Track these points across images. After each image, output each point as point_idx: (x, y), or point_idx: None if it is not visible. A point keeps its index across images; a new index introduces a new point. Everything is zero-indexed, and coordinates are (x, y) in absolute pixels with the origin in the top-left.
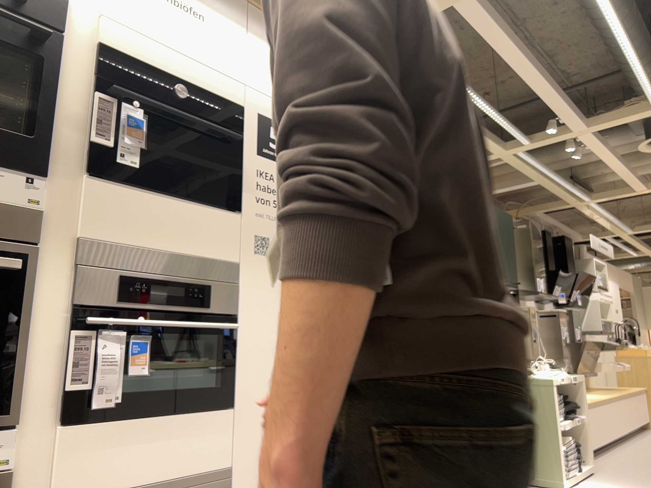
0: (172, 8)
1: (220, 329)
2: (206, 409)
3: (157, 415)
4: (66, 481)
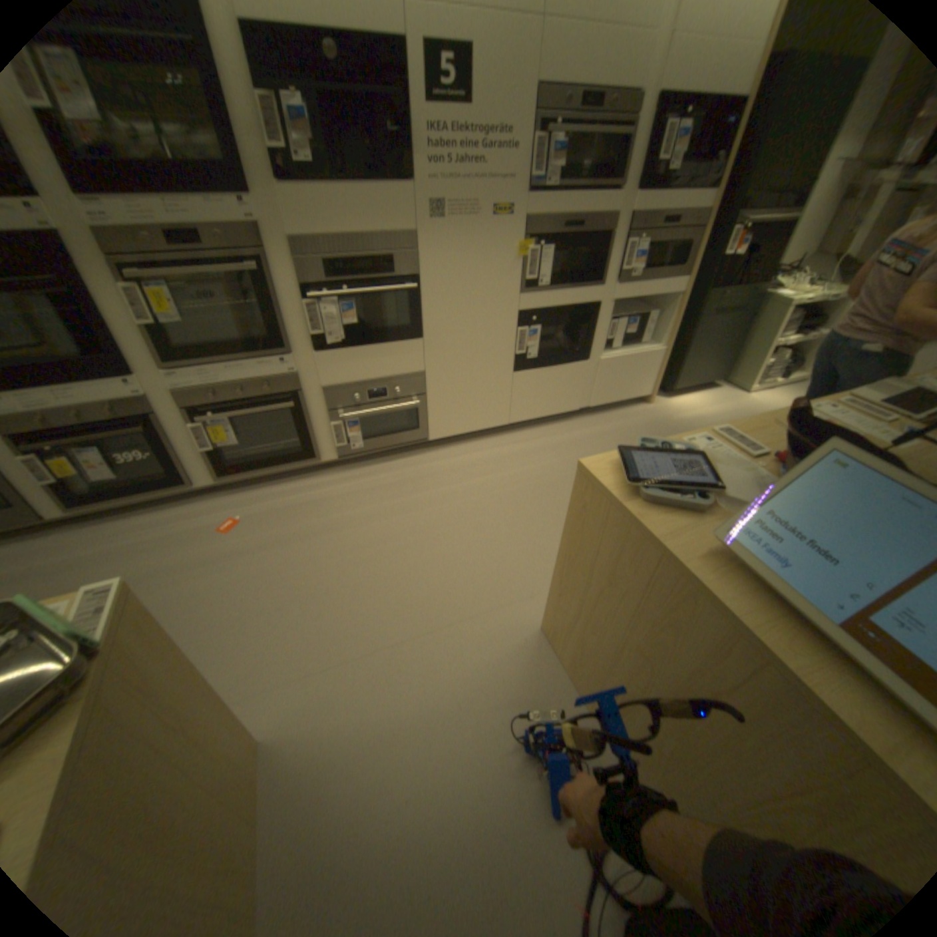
0: None
1: (402, 289)
2: (402, 339)
3: (369, 344)
4: (326, 376)
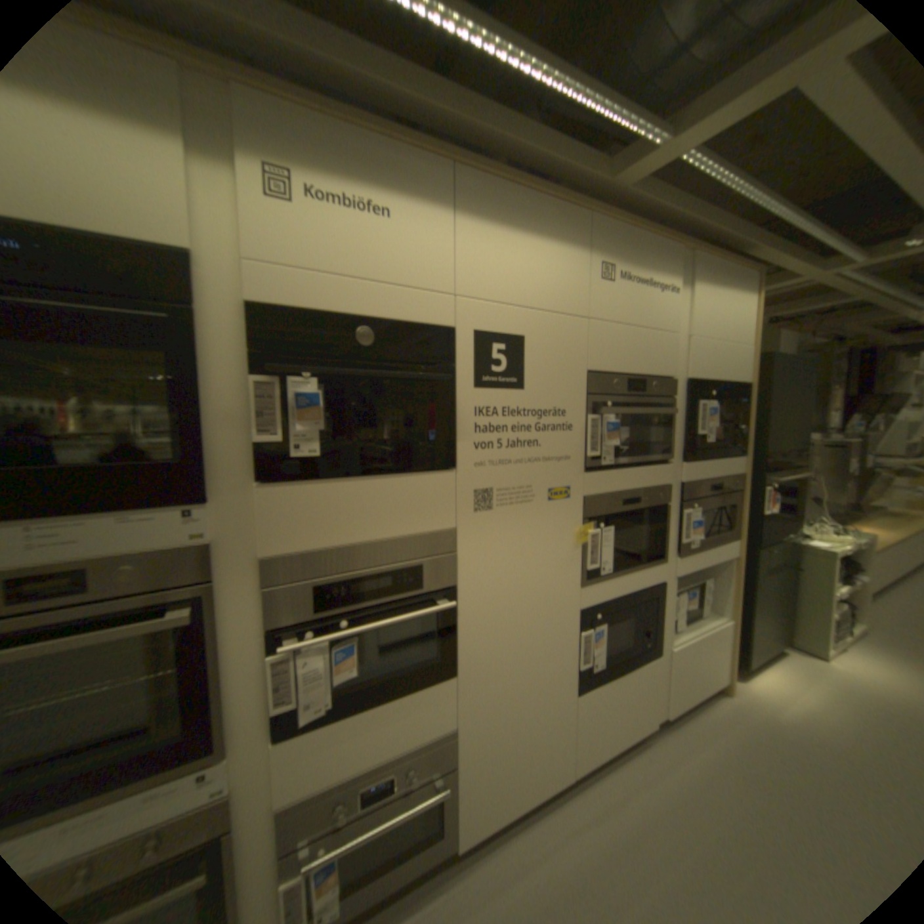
0: (339, 209)
1: (435, 612)
2: (426, 686)
3: (373, 706)
4: (286, 788)
